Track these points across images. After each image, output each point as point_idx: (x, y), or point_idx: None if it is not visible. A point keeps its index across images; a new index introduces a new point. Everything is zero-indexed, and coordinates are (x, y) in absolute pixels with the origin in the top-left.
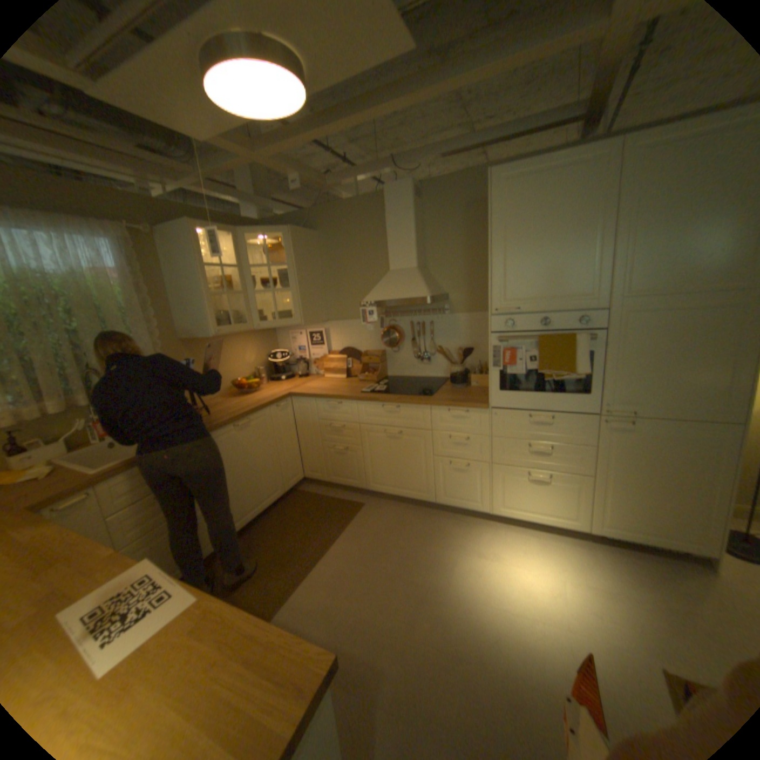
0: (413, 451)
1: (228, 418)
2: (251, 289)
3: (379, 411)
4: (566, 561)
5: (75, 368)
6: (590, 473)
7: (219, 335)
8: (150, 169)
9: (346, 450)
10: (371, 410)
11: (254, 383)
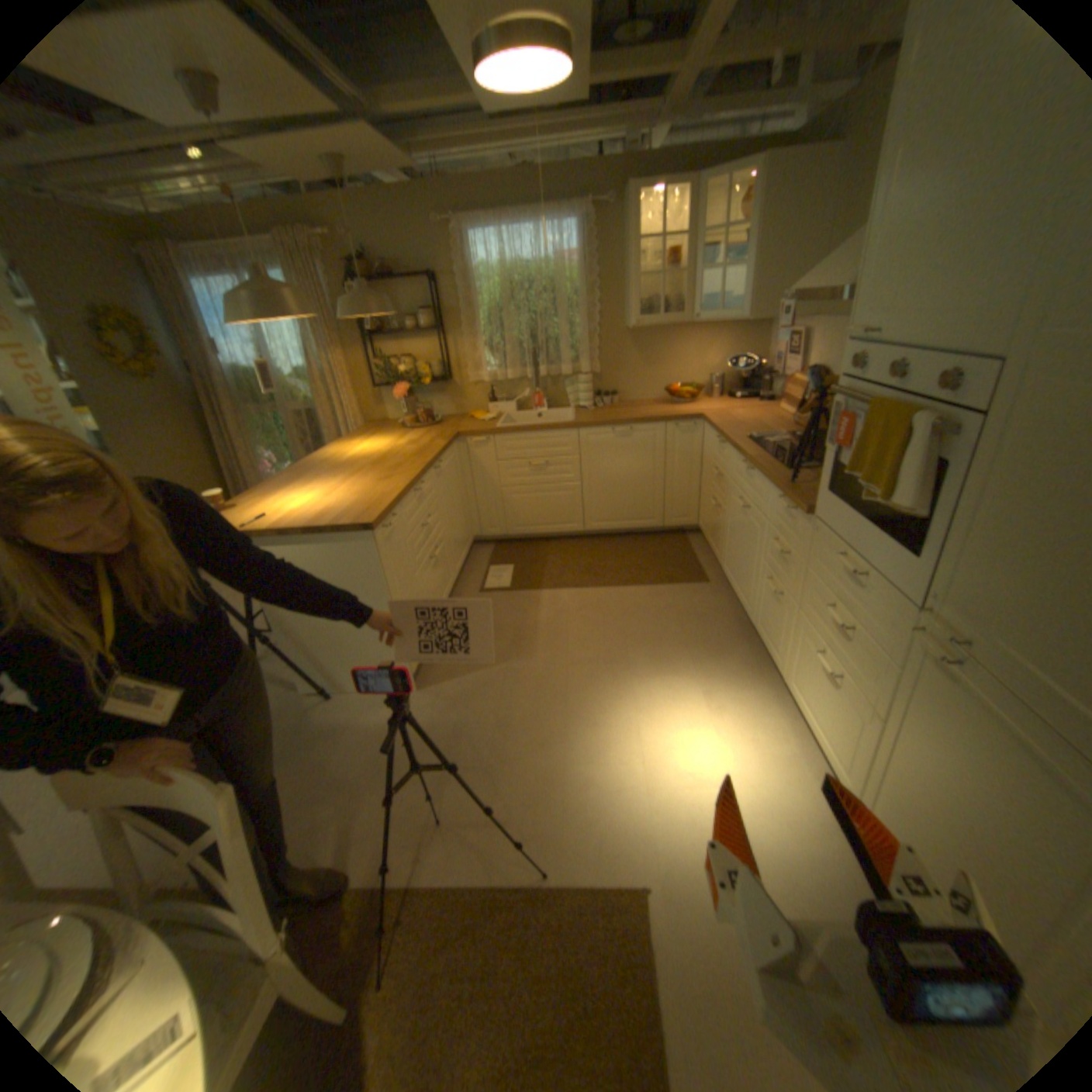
0: (751, 540)
1: (609, 419)
2: (705, 261)
3: (741, 467)
4: (778, 792)
5: (533, 344)
6: (878, 710)
7: (674, 324)
8: (628, 115)
9: (715, 507)
10: (737, 463)
11: (686, 392)
